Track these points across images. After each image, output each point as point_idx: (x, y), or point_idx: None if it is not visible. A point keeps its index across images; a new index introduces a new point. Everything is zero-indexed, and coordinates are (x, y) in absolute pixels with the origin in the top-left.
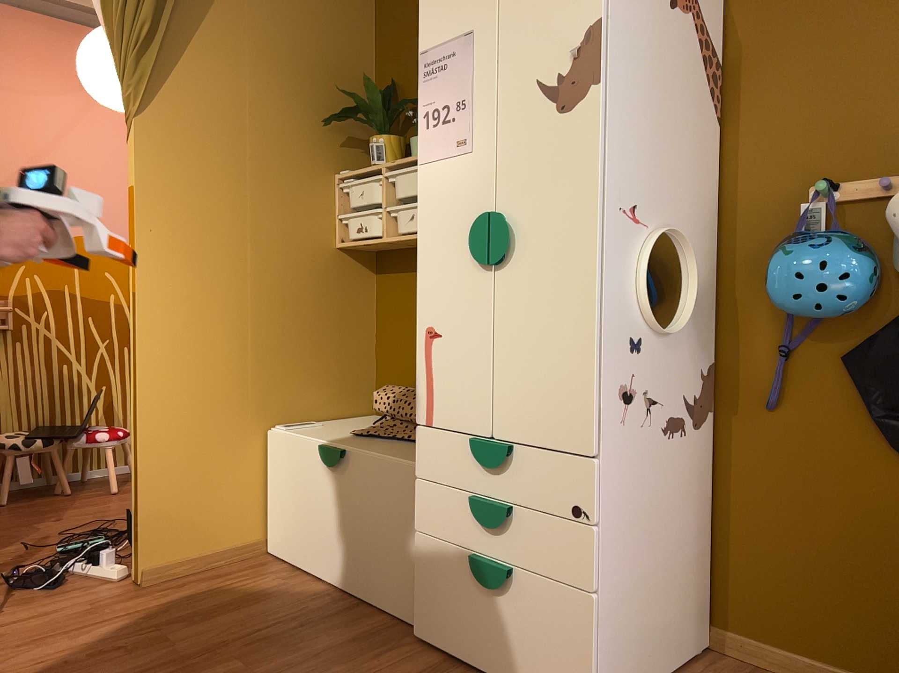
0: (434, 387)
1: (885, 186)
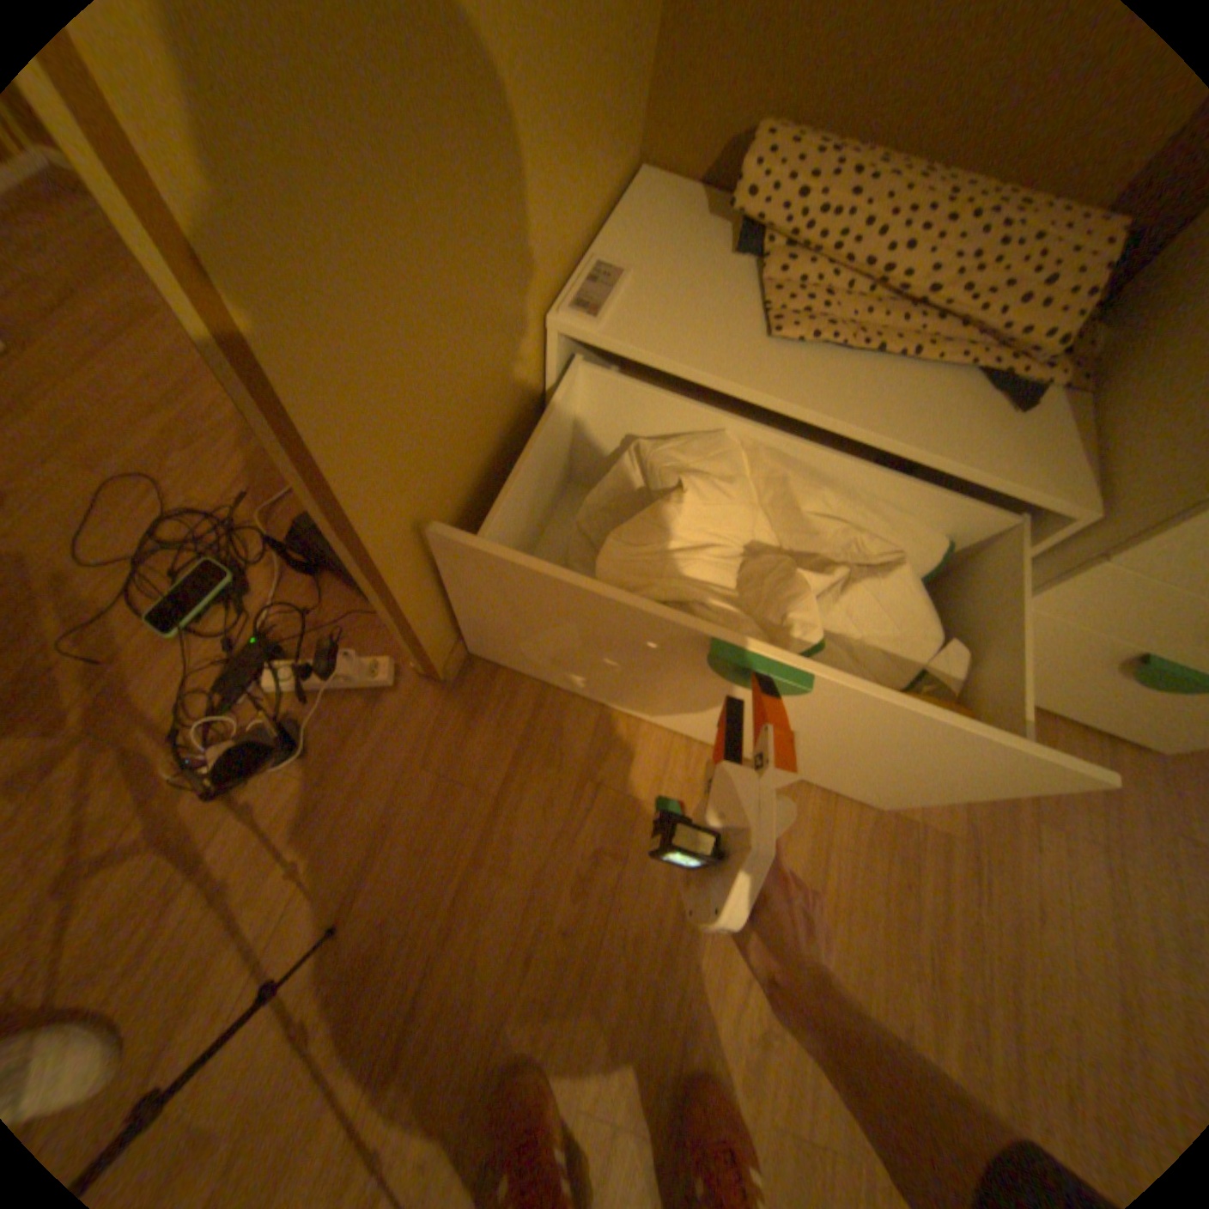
0: None
1: None
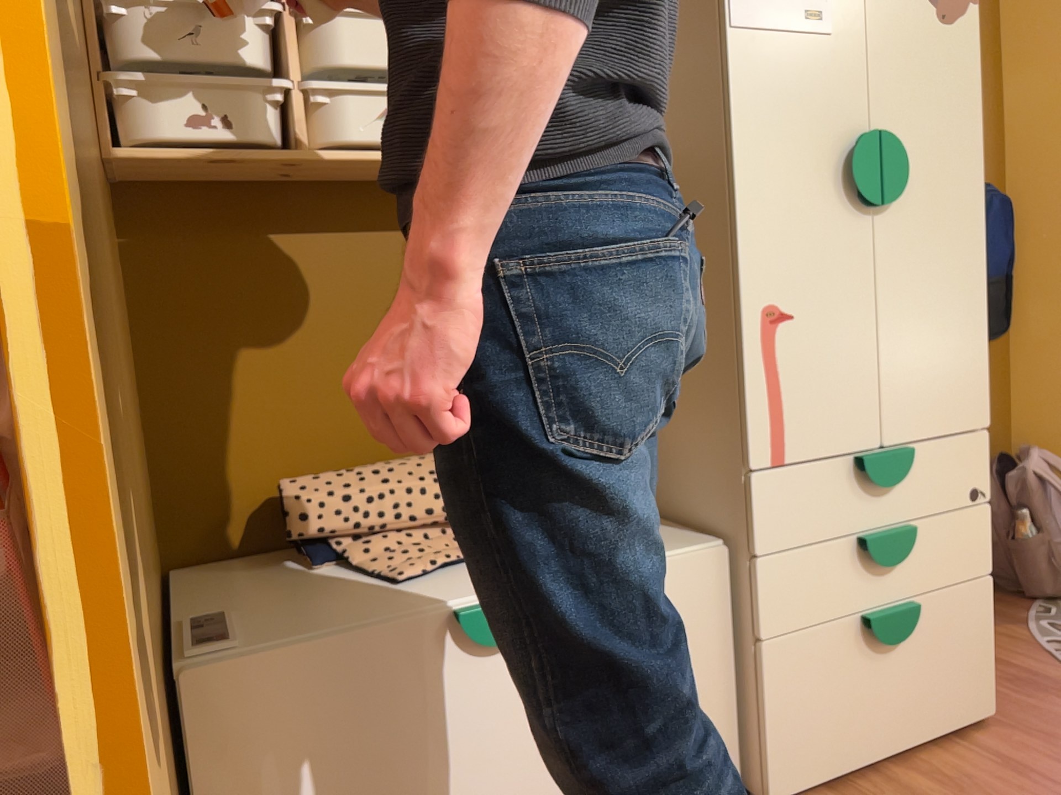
0: (787, 399)
1: None
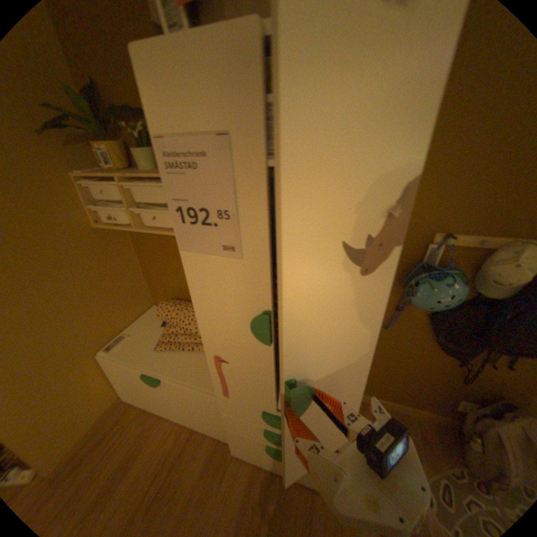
0: (228, 384)
1: (484, 242)
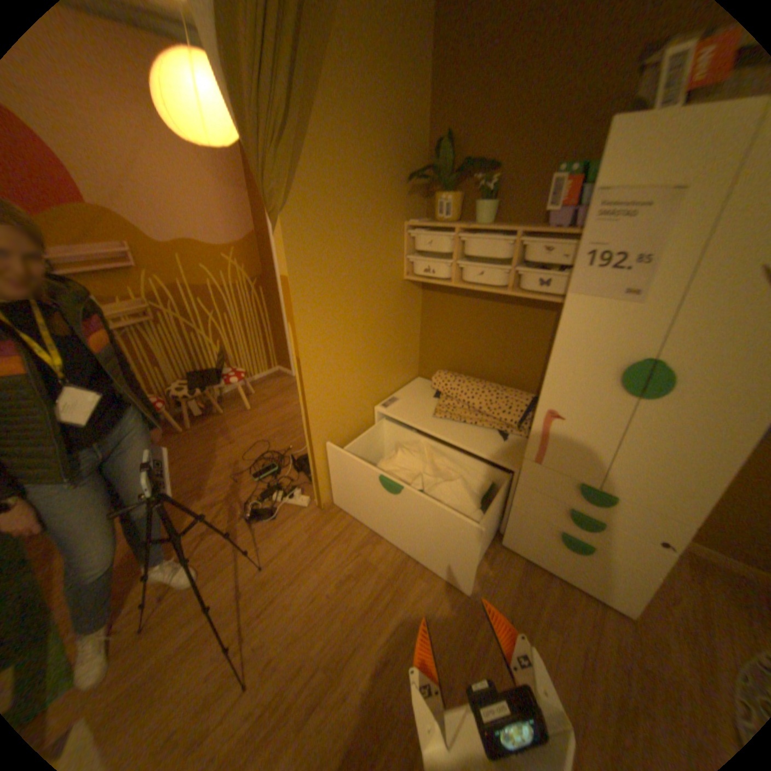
0: (549, 445)
1: None
